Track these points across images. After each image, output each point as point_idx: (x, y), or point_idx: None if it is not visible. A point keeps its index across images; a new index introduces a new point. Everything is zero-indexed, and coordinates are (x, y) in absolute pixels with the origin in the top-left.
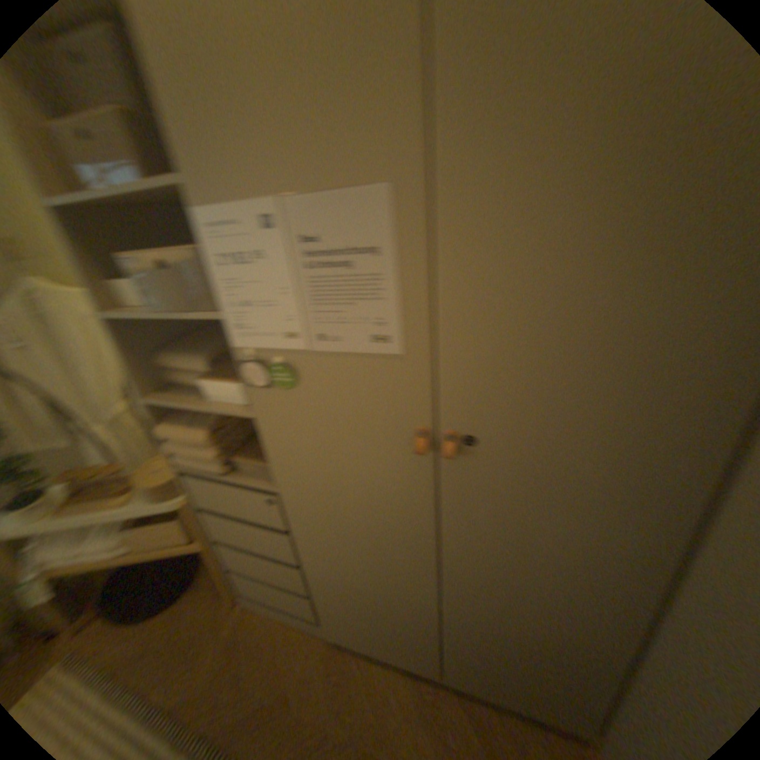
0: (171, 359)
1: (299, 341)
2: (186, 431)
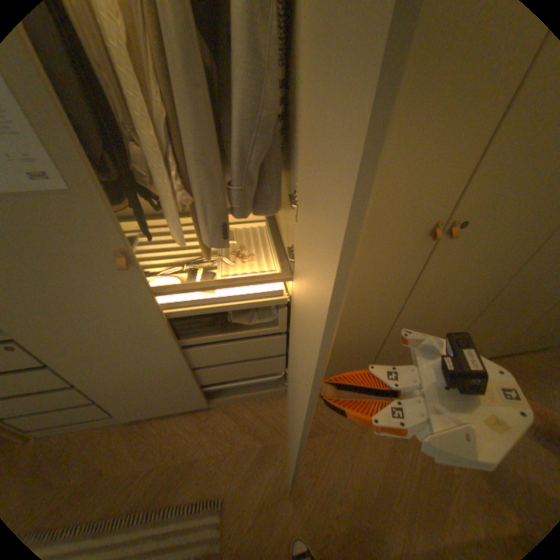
0: None
1: None
2: None
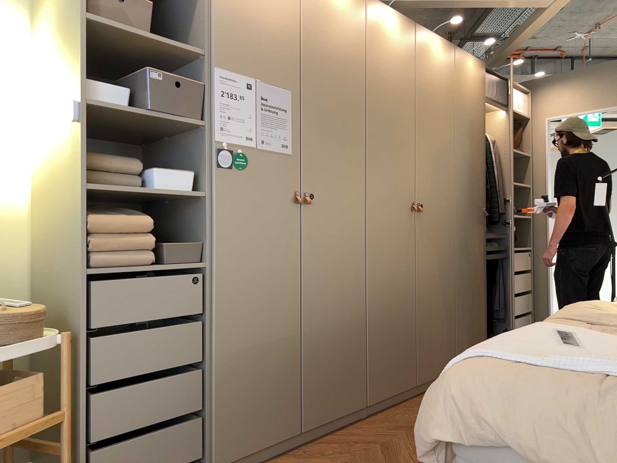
0: (106, 157)
1: (253, 141)
2: (128, 217)
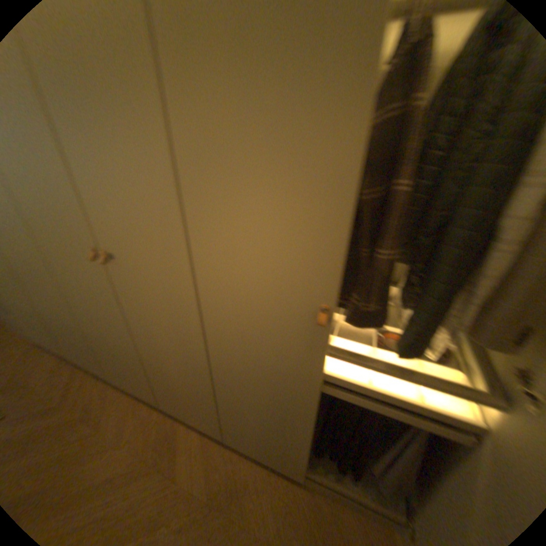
0: None
1: None
2: None
